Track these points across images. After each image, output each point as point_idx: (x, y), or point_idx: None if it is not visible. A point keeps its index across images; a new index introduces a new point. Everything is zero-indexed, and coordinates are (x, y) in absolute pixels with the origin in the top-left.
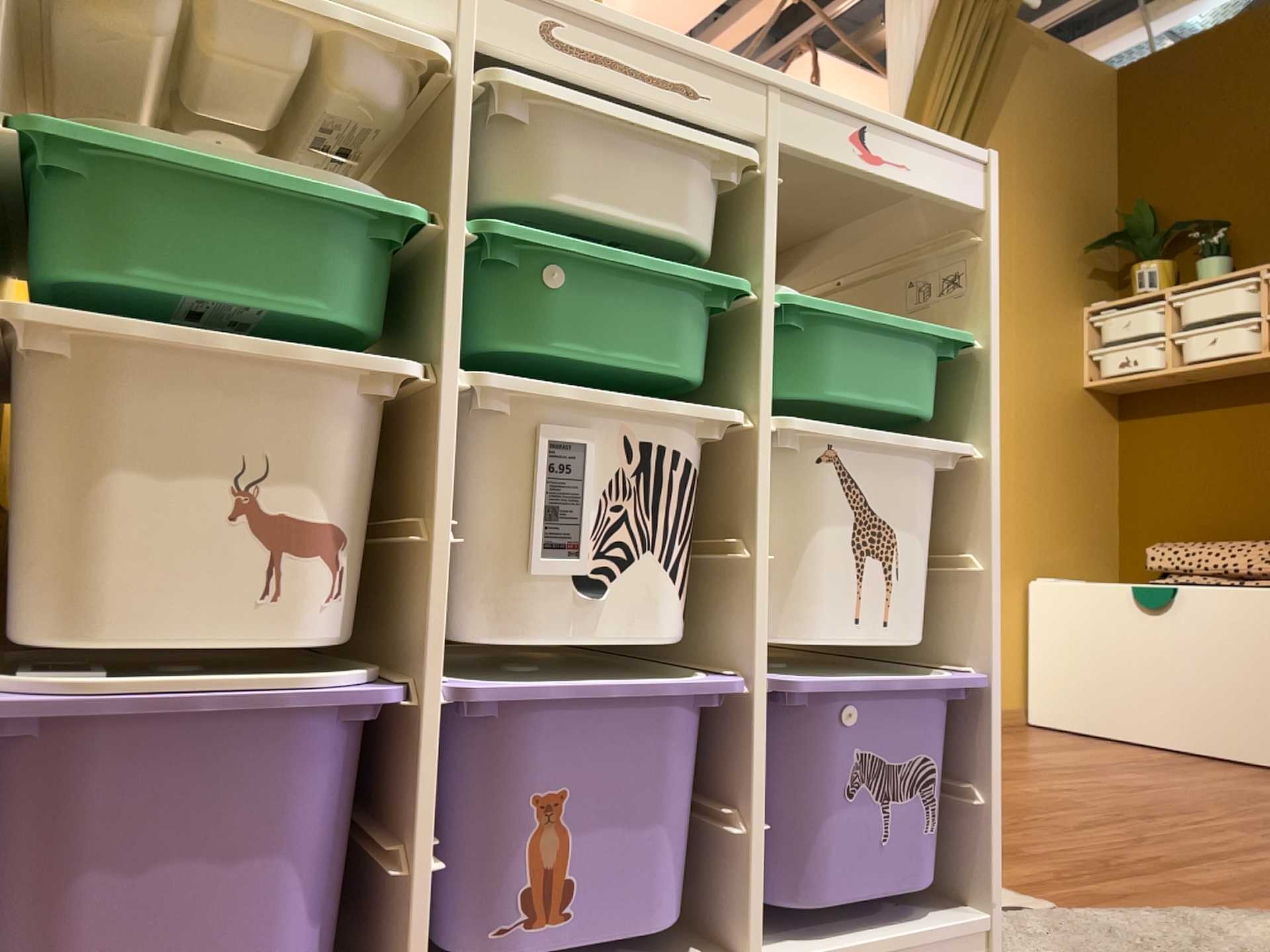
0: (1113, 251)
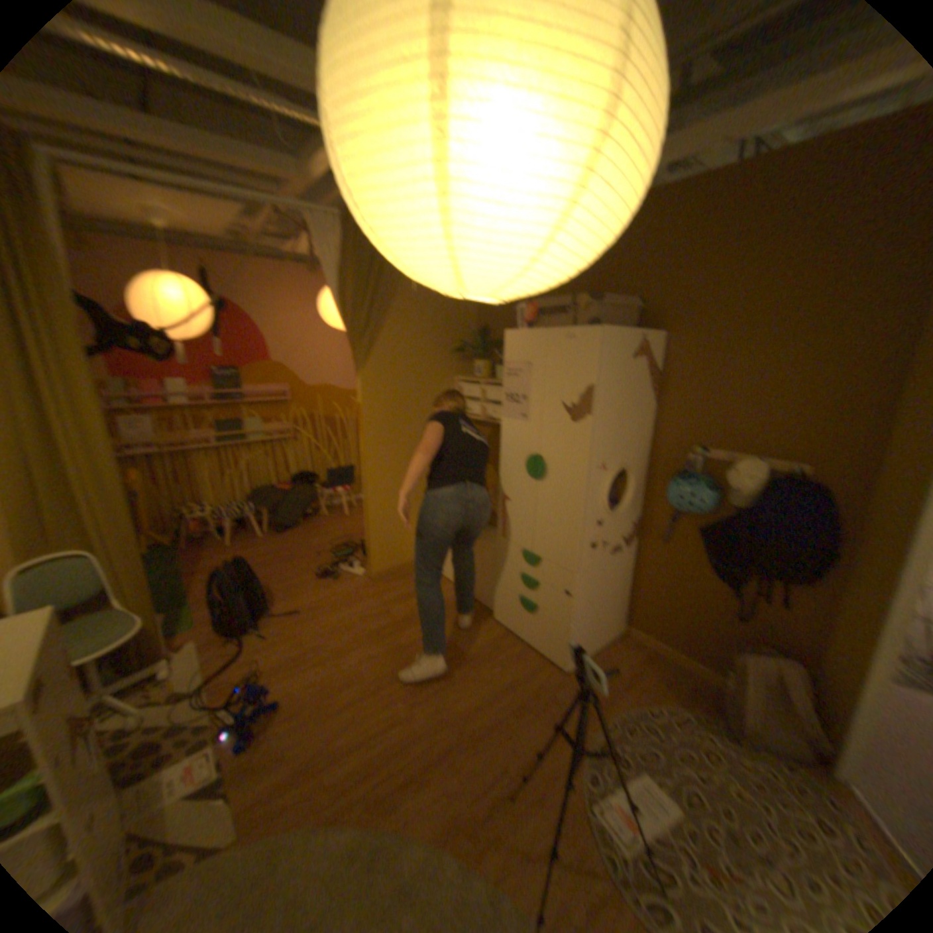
0: (470, 354)
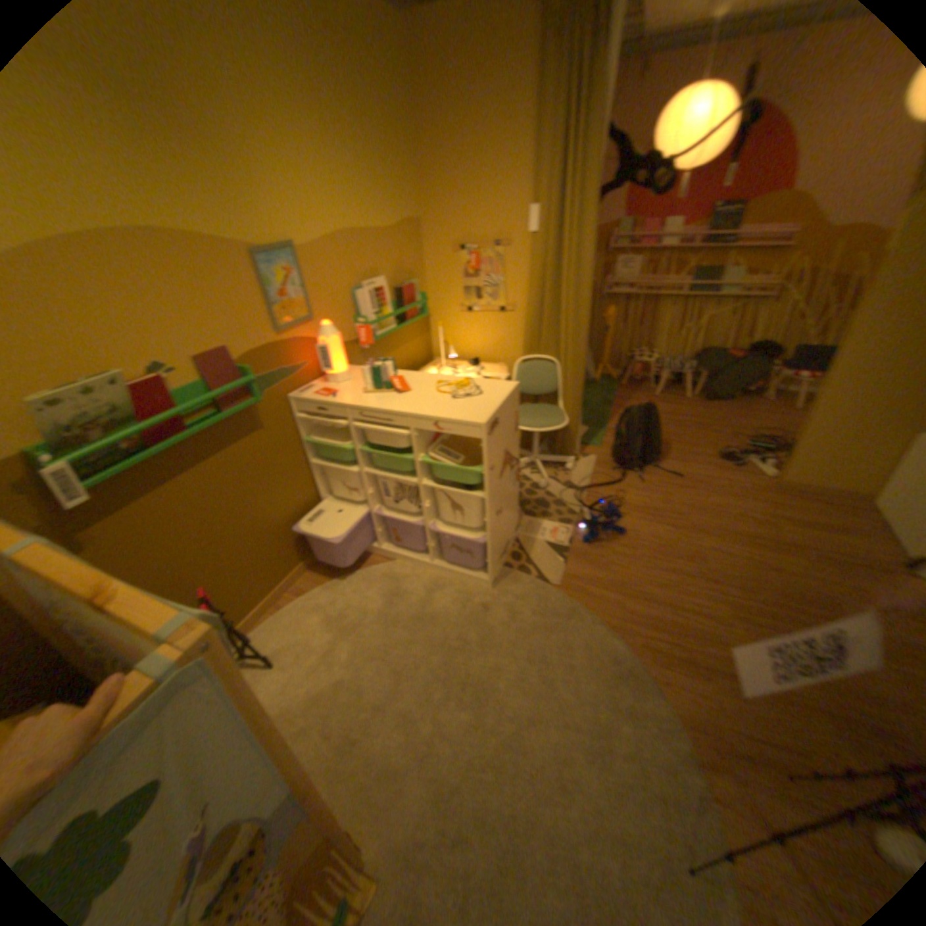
0: None
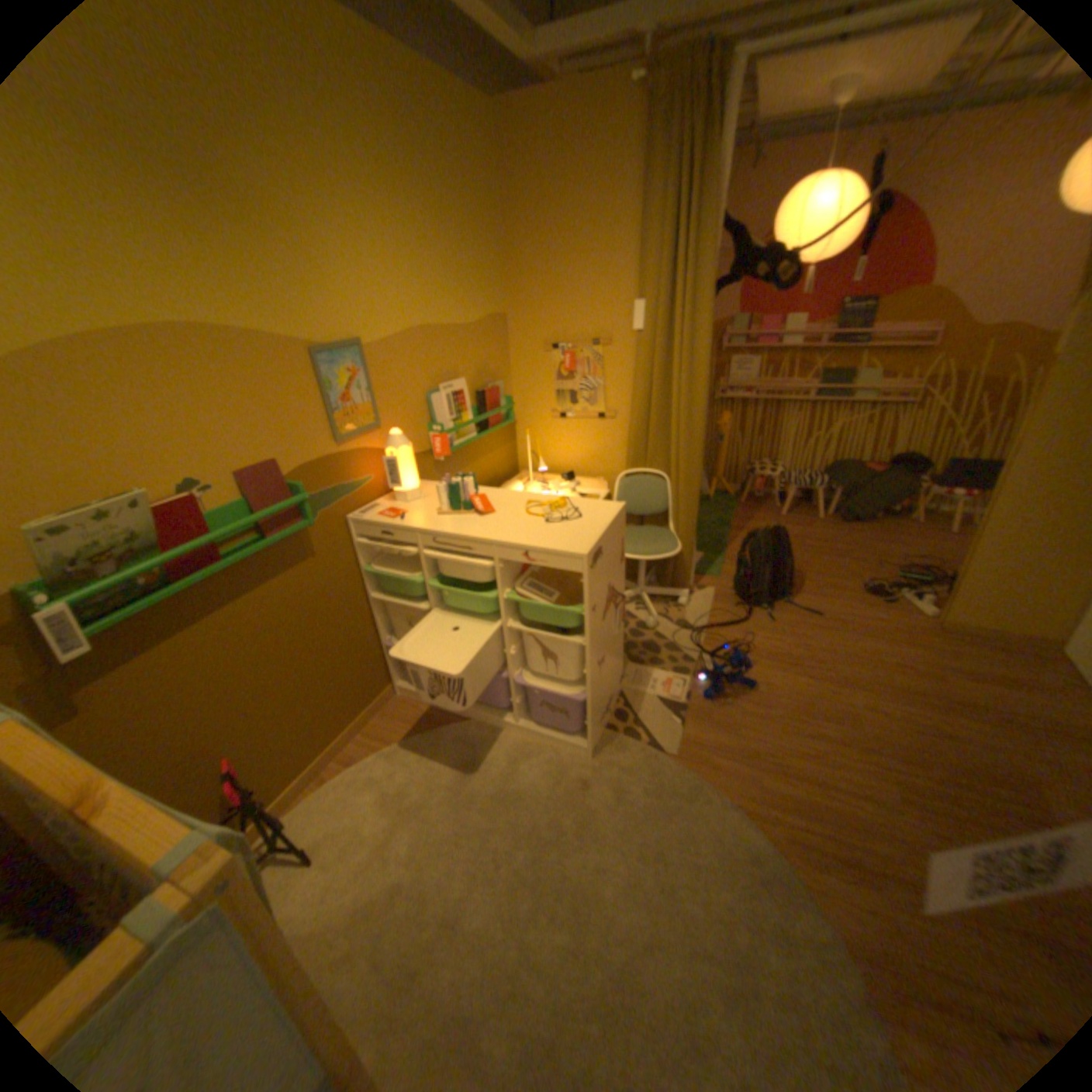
0: None
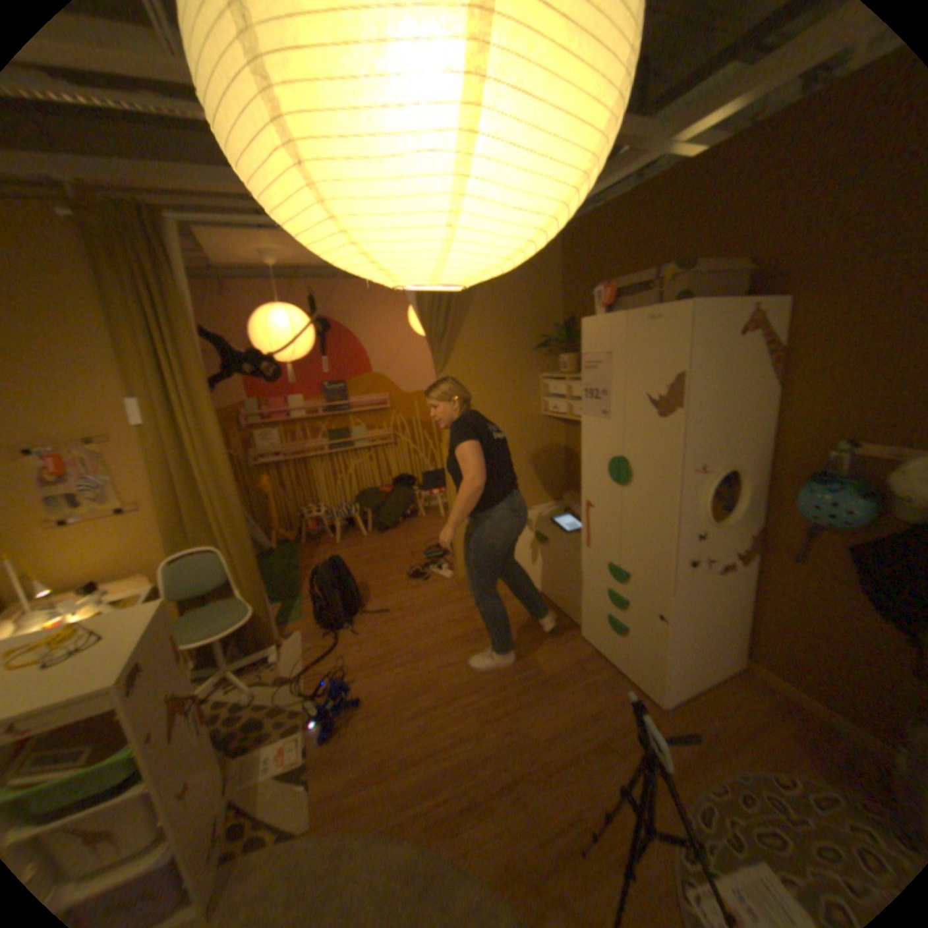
0: (553, 346)
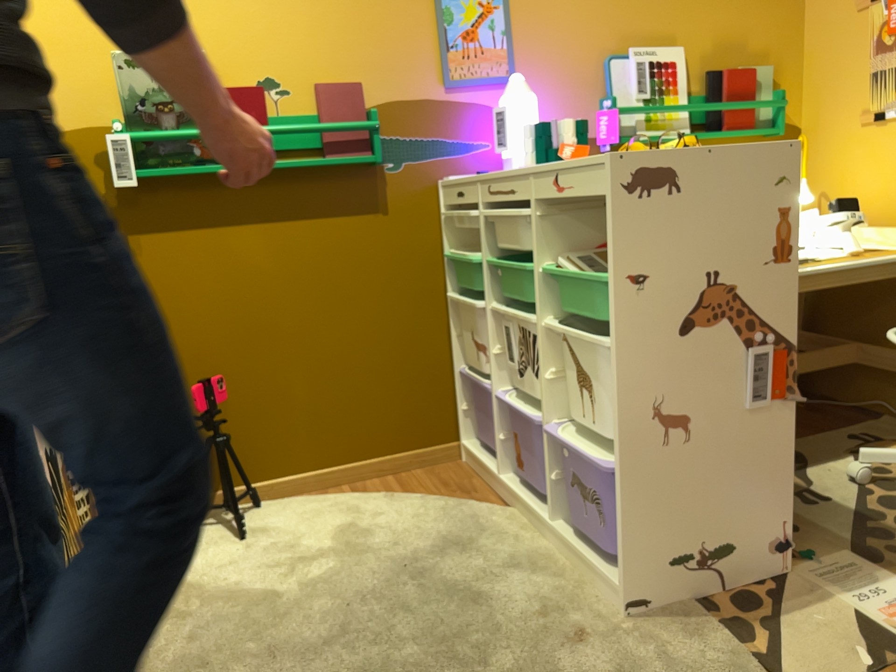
0: None
